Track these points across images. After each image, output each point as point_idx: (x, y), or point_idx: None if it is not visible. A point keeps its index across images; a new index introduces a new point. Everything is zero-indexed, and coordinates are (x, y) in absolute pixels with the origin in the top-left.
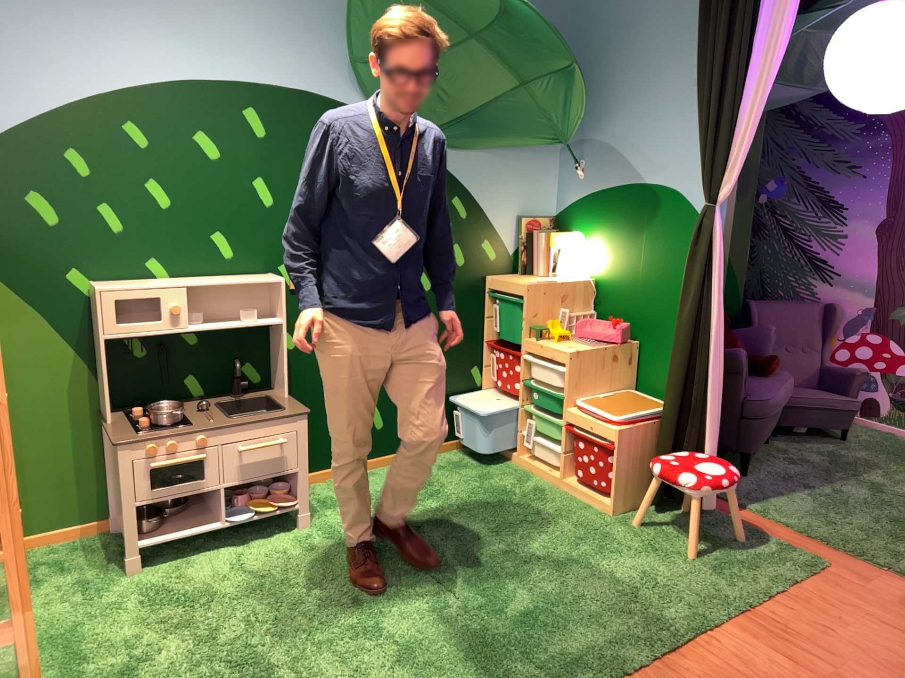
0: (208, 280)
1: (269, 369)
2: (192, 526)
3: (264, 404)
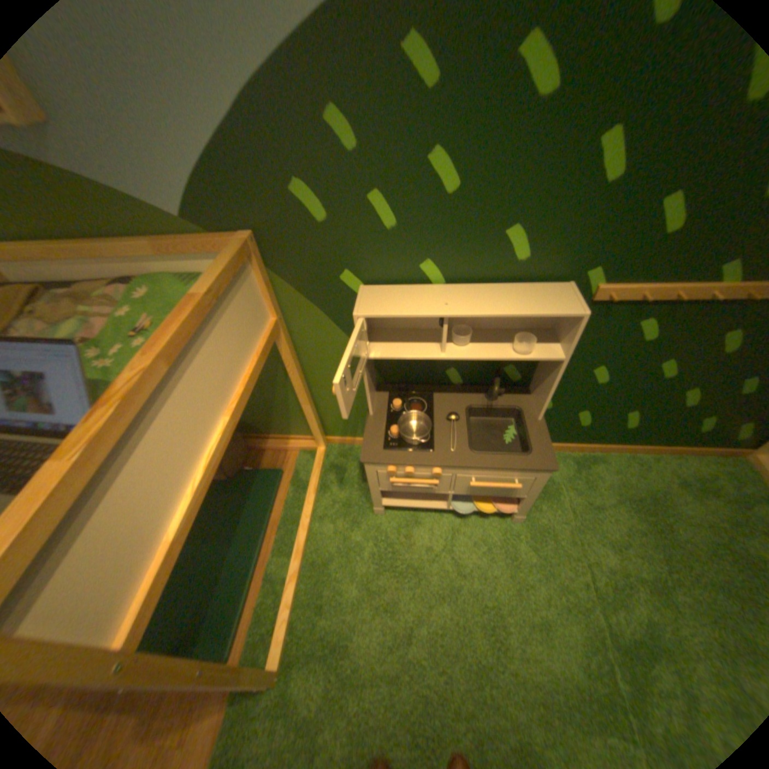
0: (484, 305)
1: (533, 373)
2: (425, 497)
3: (515, 416)
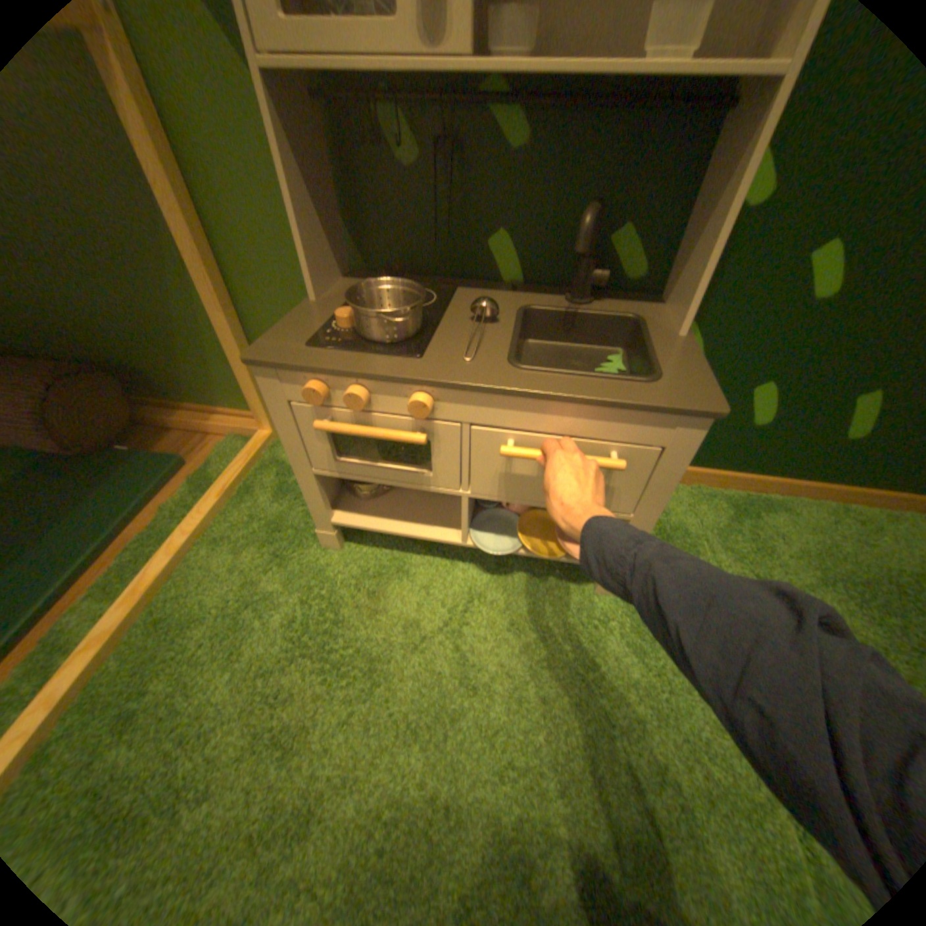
0: None
1: (675, 255)
2: (423, 518)
3: (627, 337)
